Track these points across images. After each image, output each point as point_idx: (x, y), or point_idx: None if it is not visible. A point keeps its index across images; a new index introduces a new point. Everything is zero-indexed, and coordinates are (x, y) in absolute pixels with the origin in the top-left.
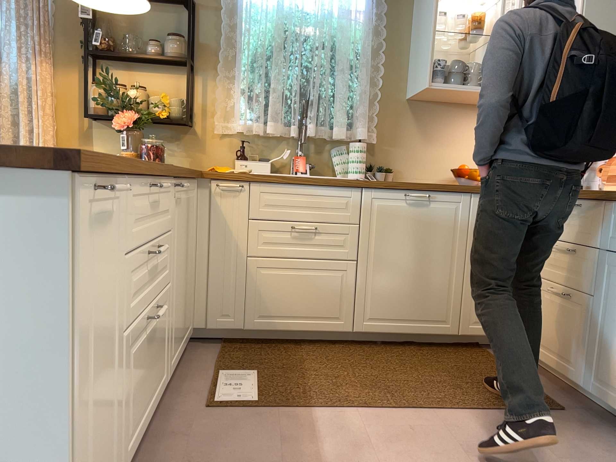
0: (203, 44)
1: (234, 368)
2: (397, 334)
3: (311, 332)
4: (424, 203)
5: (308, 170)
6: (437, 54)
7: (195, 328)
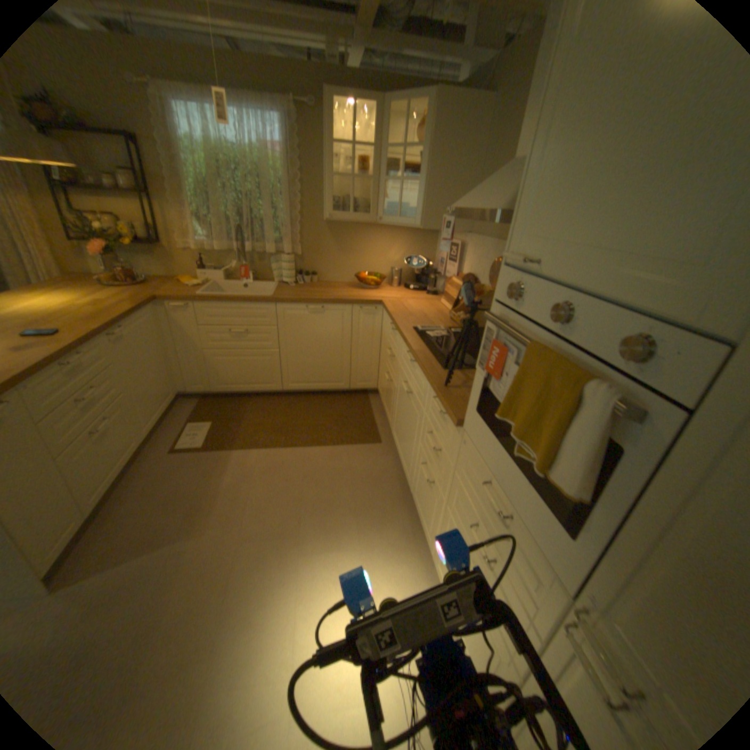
0: (151, 174)
1: (199, 421)
2: (310, 391)
3: (255, 392)
4: (319, 313)
5: (251, 279)
6: (344, 182)
7: (179, 393)
